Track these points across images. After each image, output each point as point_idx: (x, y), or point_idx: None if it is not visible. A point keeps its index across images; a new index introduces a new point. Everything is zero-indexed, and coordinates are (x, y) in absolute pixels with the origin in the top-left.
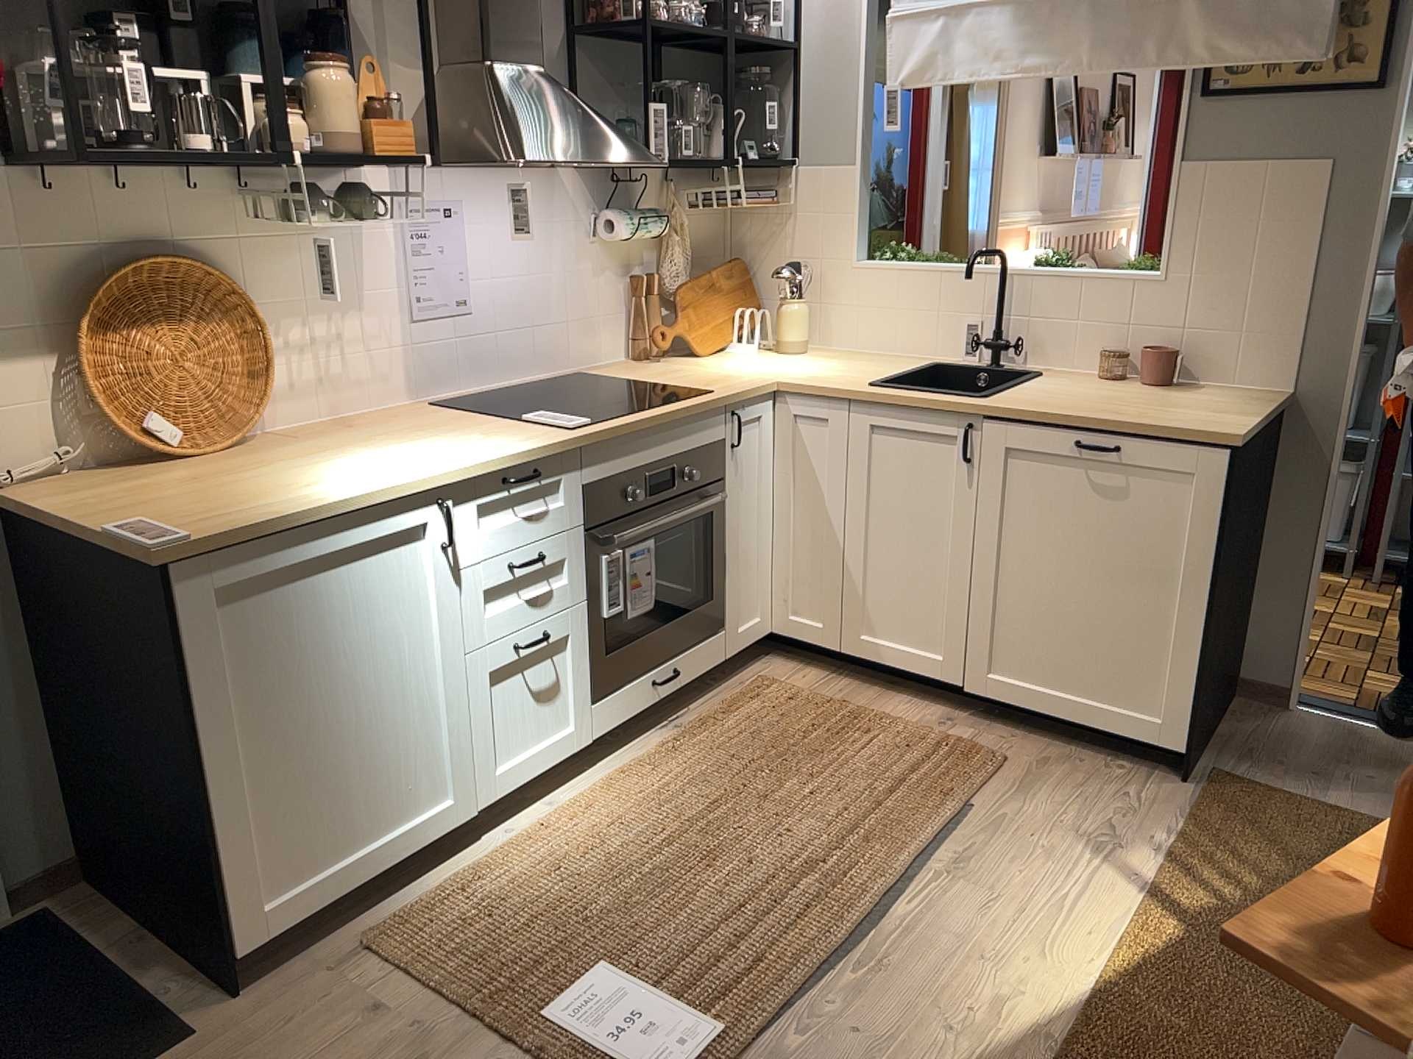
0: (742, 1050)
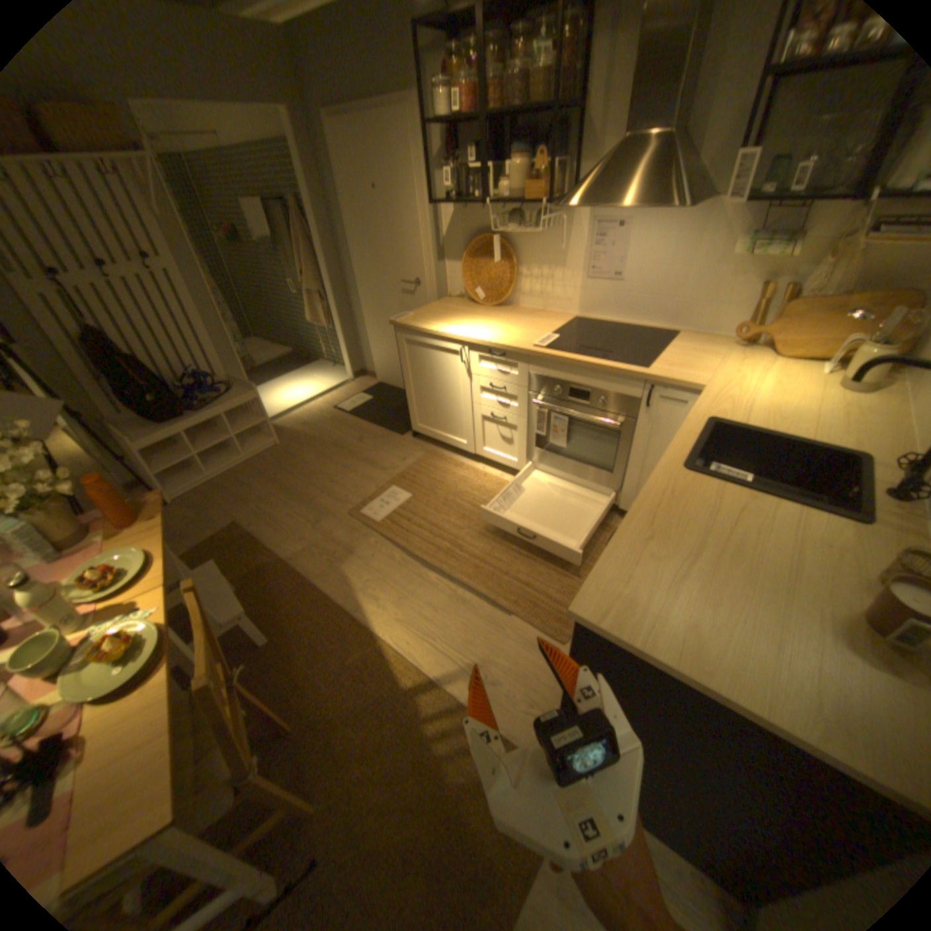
0: (371, 527)
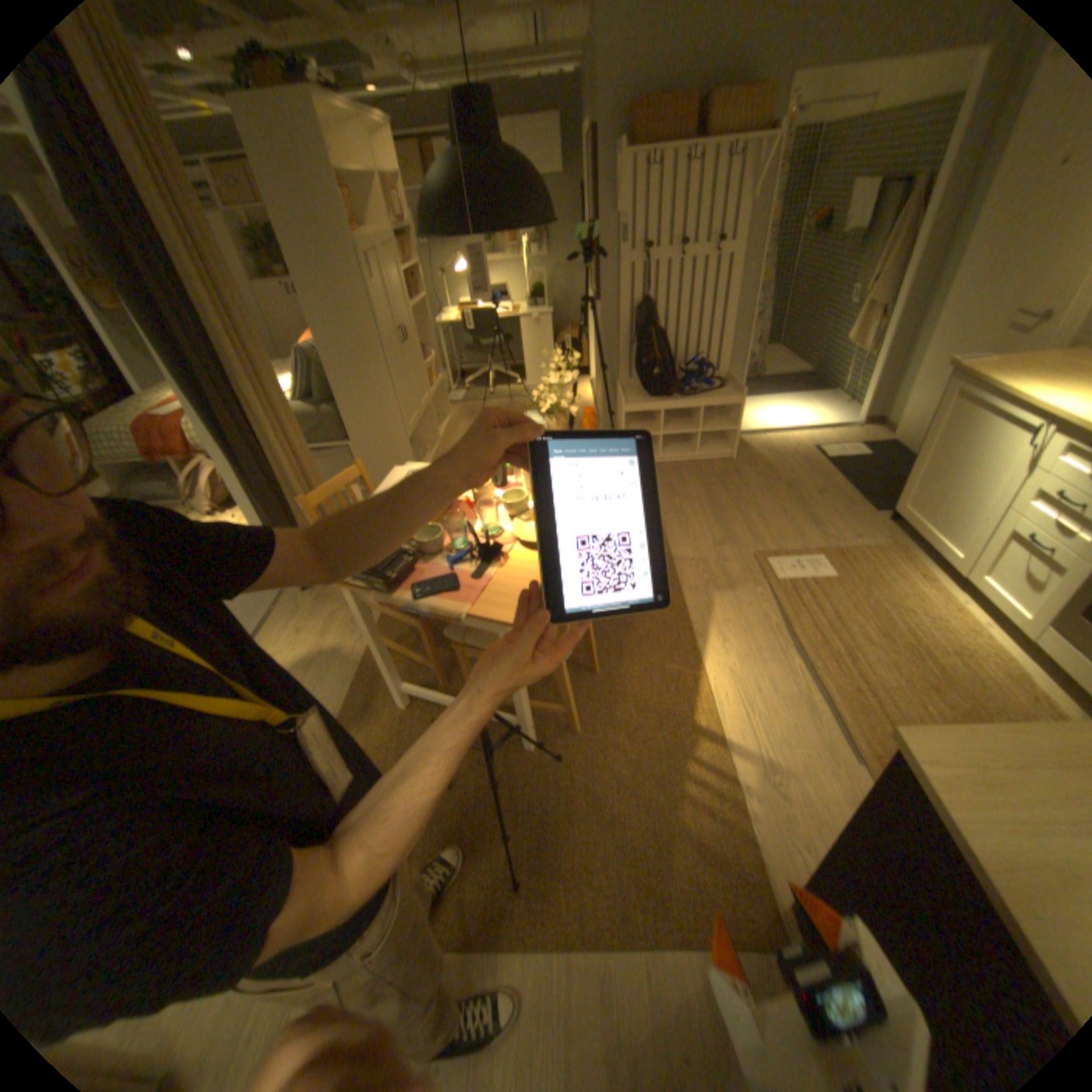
0: (766, 579)
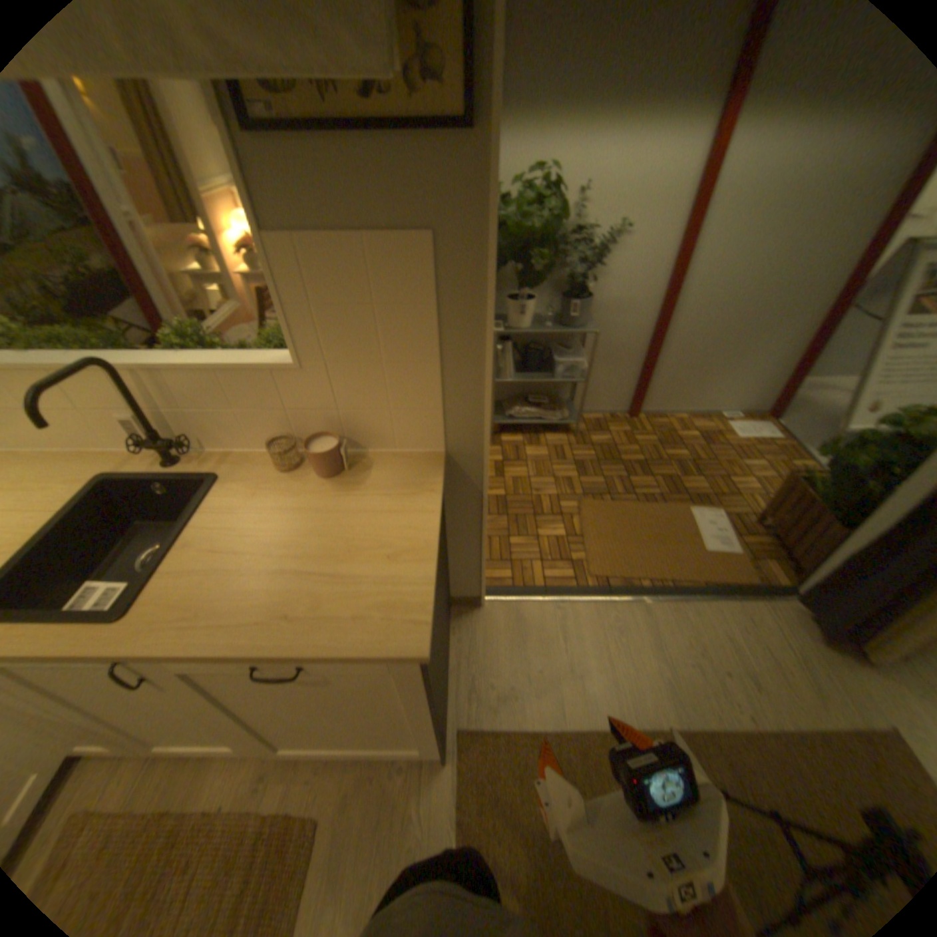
0: None
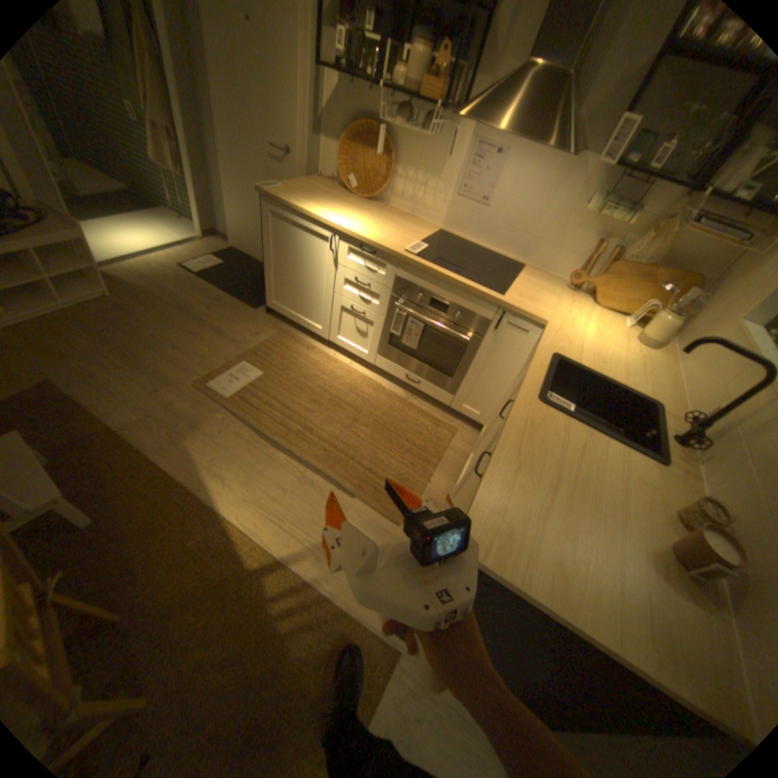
0: (218, 403)
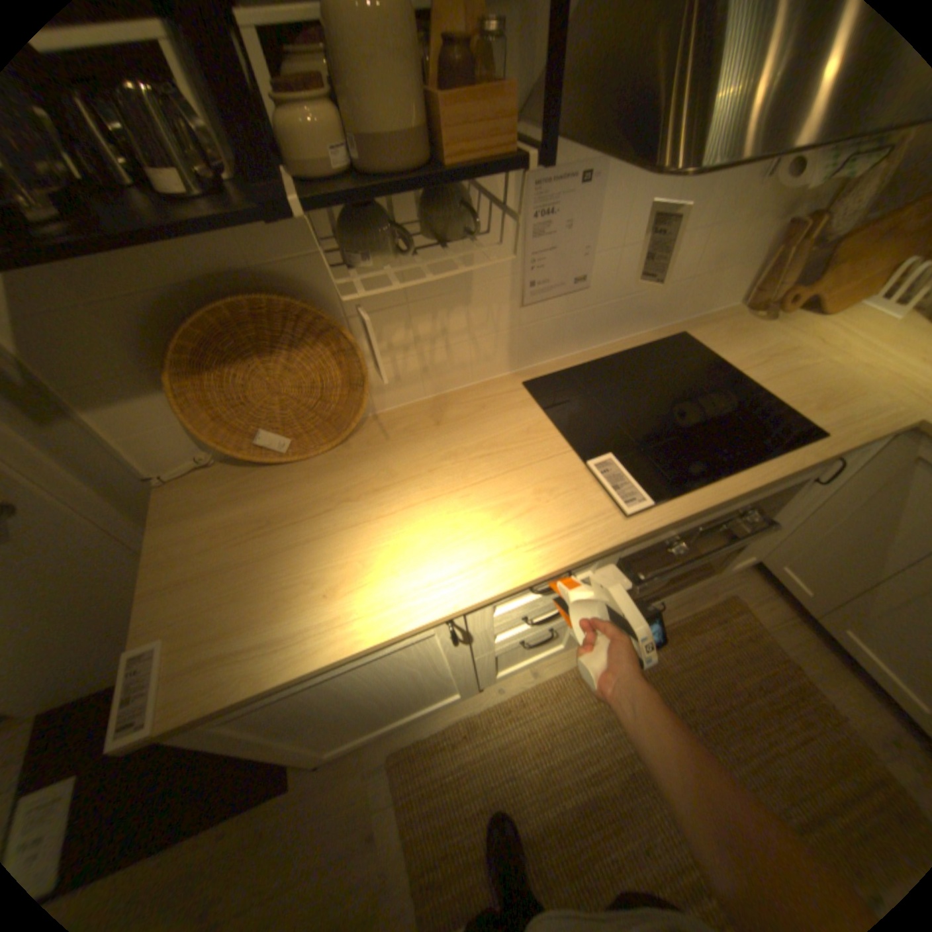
0: None
